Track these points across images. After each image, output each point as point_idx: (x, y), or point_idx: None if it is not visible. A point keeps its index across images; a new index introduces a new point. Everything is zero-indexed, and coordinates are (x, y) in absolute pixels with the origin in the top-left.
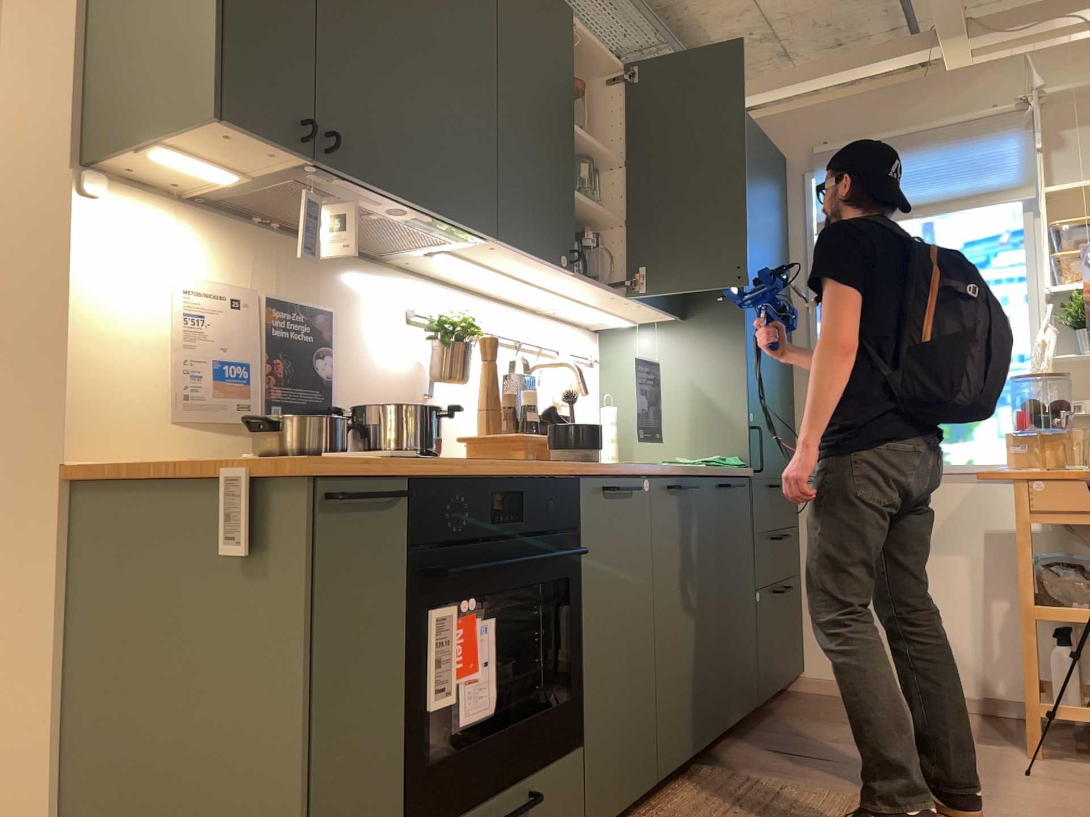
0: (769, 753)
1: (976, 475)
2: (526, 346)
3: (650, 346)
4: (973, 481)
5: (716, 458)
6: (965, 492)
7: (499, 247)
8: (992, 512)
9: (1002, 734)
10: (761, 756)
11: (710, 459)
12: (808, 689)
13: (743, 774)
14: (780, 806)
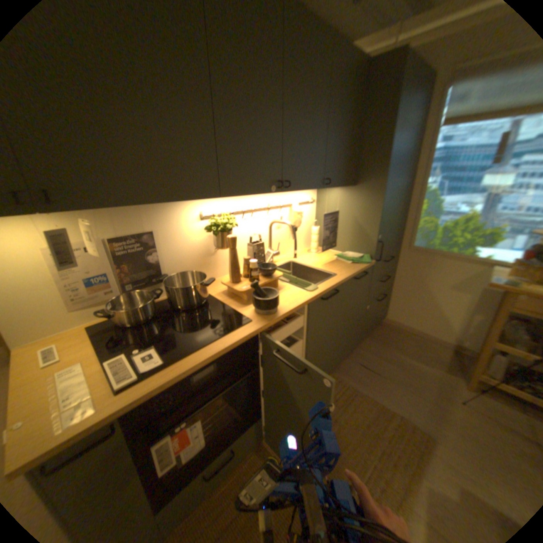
0: (358, 365)
1: (489, 264)
2: (273, 207)
3: (337, 196)
4: (487, 266)
5: (357, 257)
6: (481, 269)
7: (227, 195)
8: (491, 281)
9: (459, 368)
10: (355, 368)
11: (356, 254)
12: (386, 322)
13: (343, 381)
14: (351, 409)
